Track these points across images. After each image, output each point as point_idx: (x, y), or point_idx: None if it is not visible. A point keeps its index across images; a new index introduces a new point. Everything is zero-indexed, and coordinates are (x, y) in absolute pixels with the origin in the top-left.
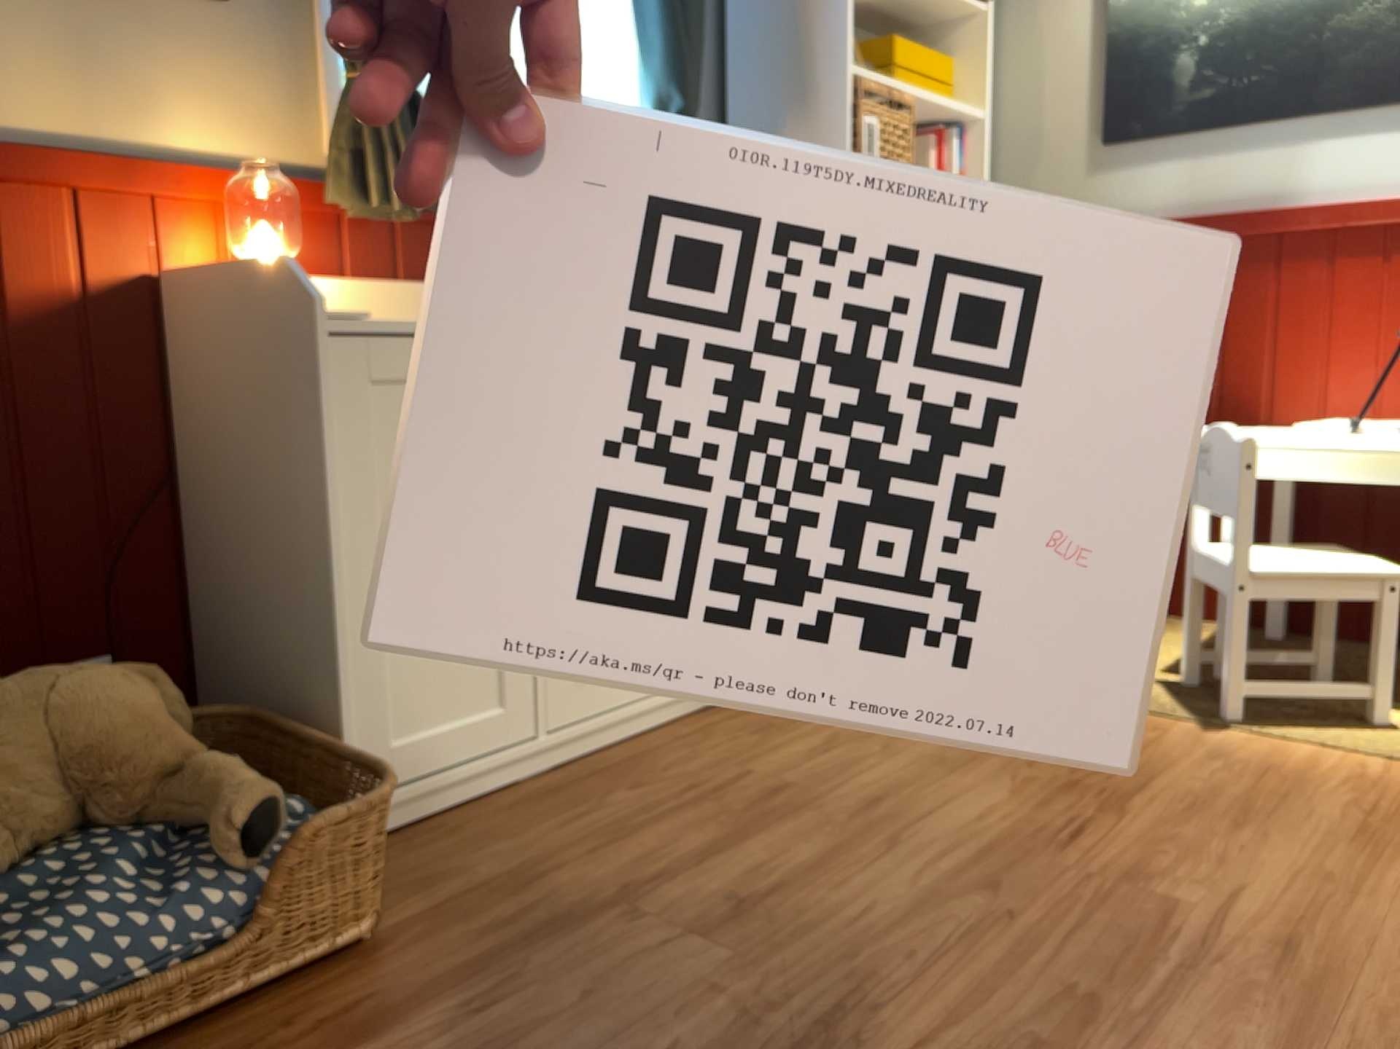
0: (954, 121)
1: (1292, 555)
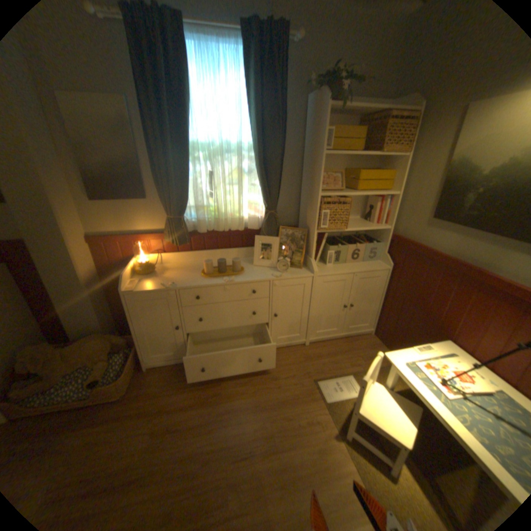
0: (391, 192)
1: (392, 410)
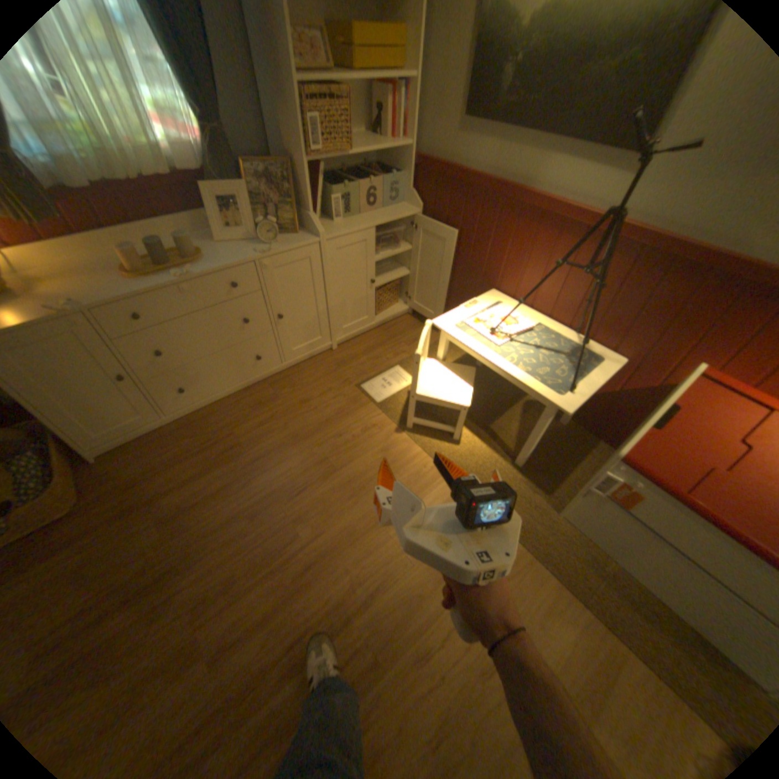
0: (404, 75)
1: (446, 380)
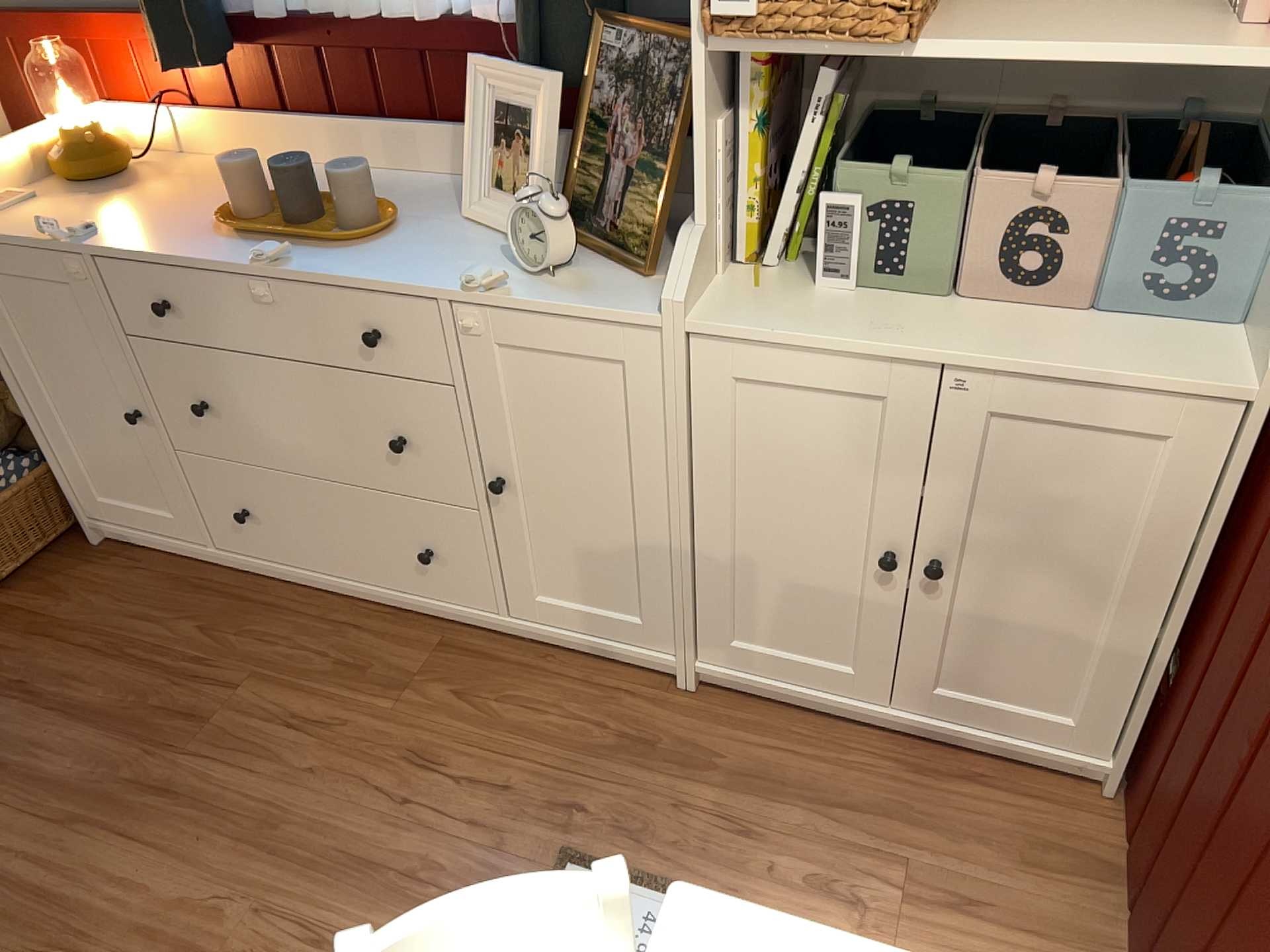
0: None
1: None
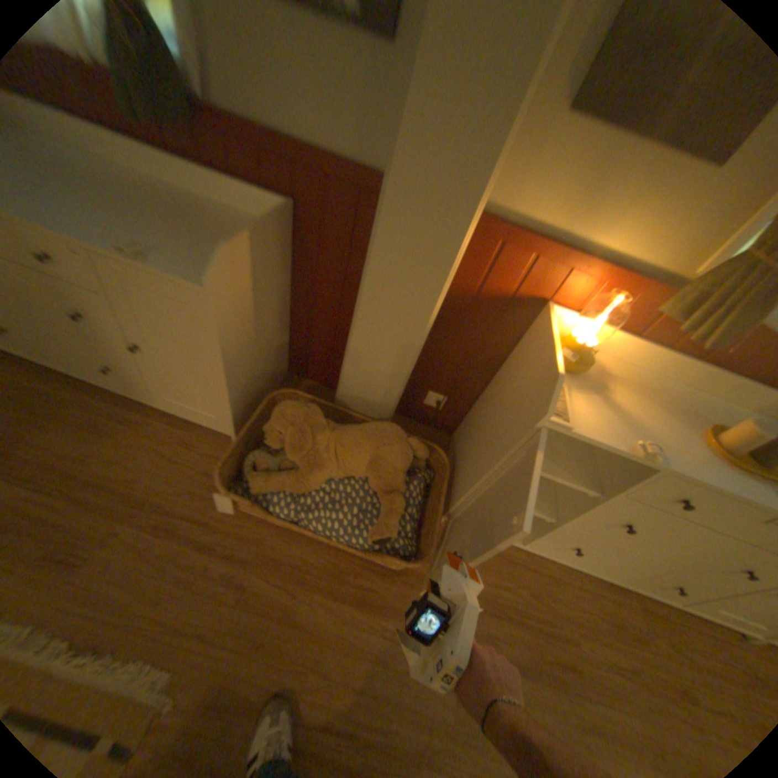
0: None
1: None
